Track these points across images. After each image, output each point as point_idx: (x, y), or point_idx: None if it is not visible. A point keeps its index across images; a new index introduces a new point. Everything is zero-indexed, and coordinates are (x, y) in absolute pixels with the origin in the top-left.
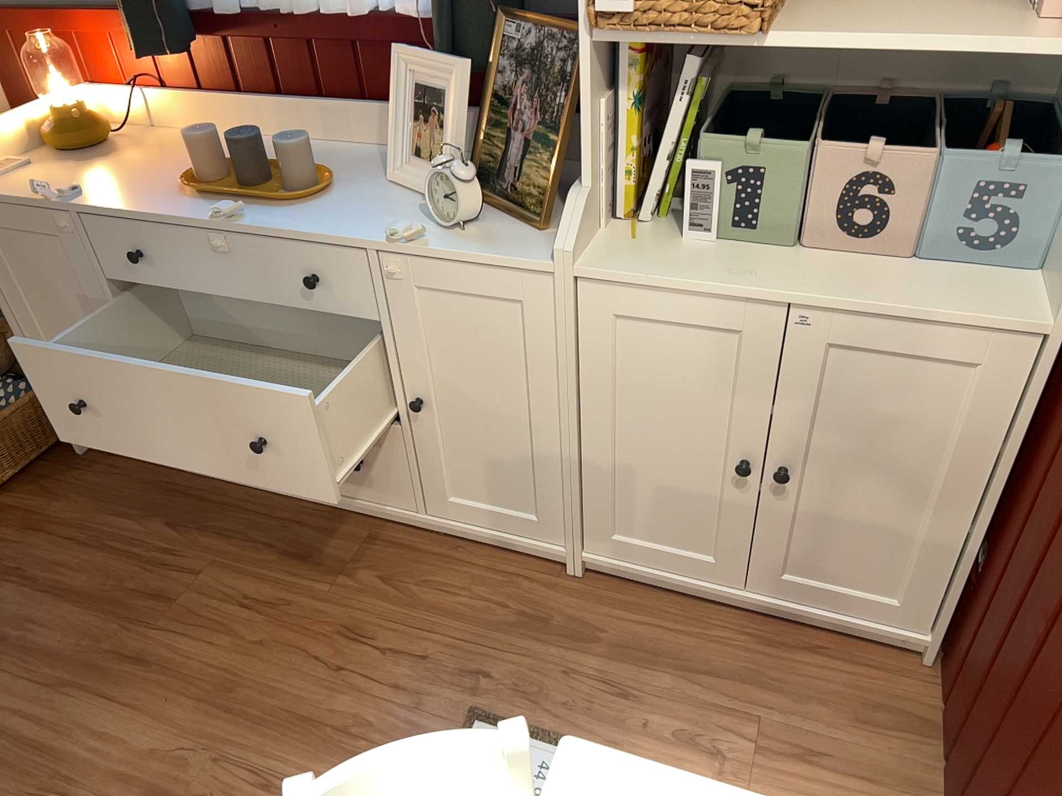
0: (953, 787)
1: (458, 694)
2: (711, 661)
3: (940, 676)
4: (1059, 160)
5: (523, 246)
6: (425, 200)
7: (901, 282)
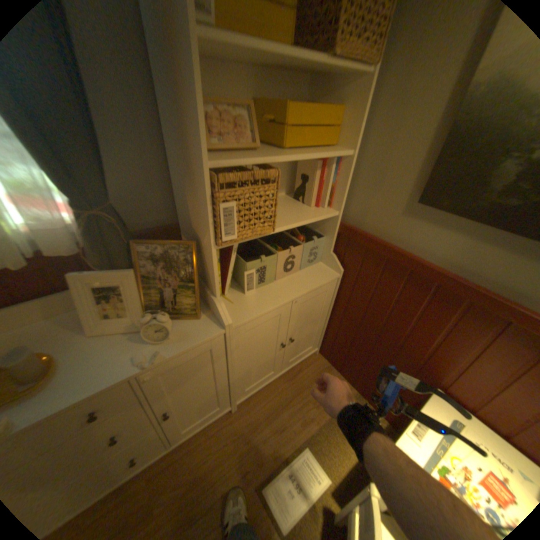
0: (355, 378)
1: (248, 493)
2: (289, 398)
3: (326, 355)
4: (322, 235)
5: (201, 329)
6: (122, 334)
7: (306, 277)
